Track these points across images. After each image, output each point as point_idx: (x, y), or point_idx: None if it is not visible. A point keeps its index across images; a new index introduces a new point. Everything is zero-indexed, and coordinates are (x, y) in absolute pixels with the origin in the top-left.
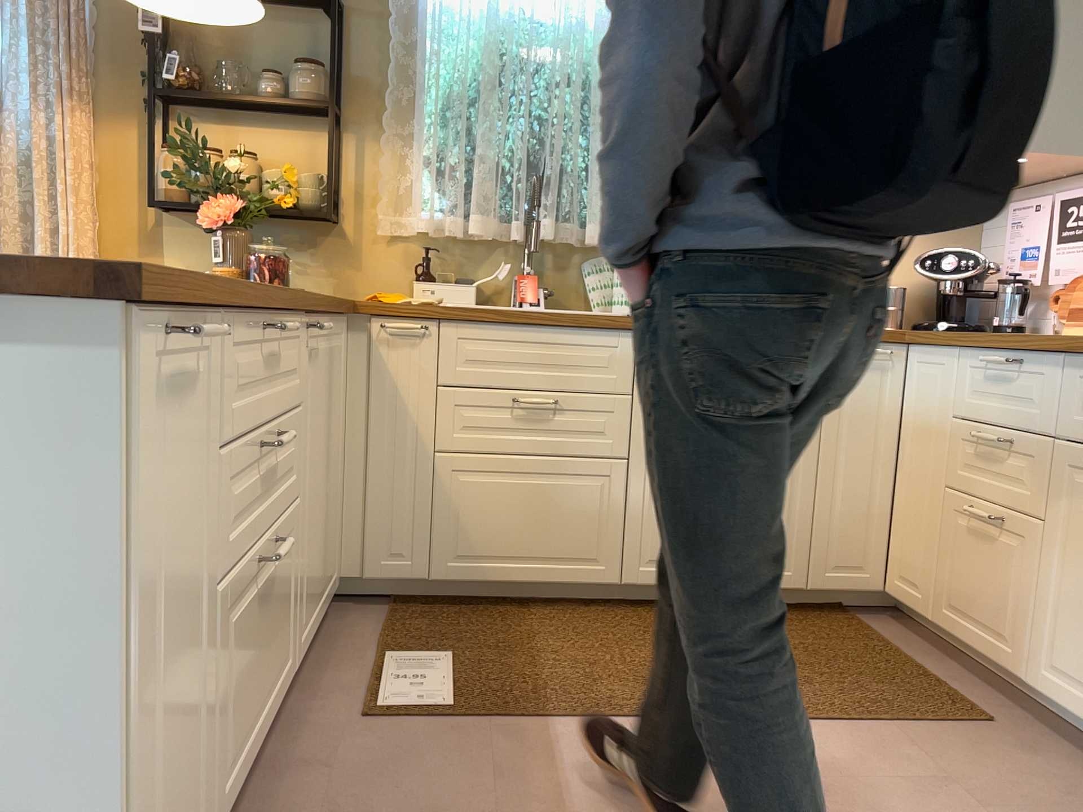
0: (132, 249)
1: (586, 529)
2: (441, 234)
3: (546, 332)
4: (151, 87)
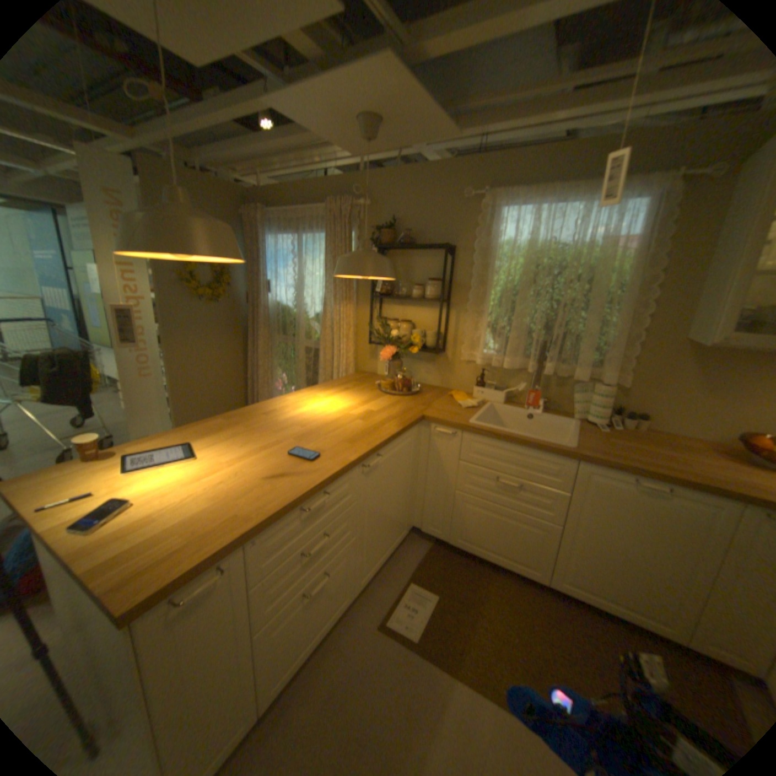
0: (366, 356)
1: (532, 553)
2: (492, 363)
3: (521, 449)
4: (374, 291)
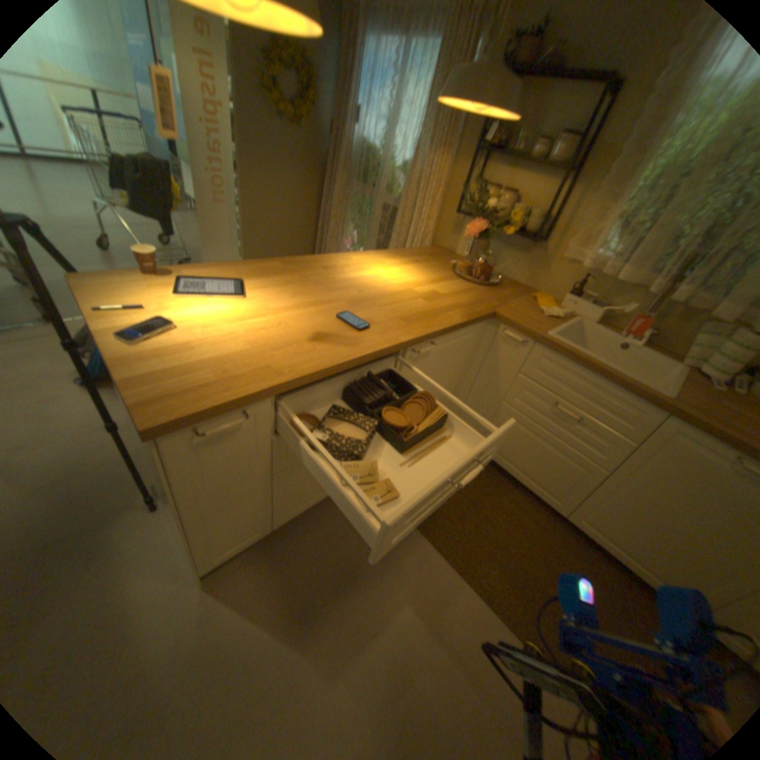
0: (449, 228)
1: (562, 485)
2: (603, 269)
3: (600, 380)
4: (483, 139)
